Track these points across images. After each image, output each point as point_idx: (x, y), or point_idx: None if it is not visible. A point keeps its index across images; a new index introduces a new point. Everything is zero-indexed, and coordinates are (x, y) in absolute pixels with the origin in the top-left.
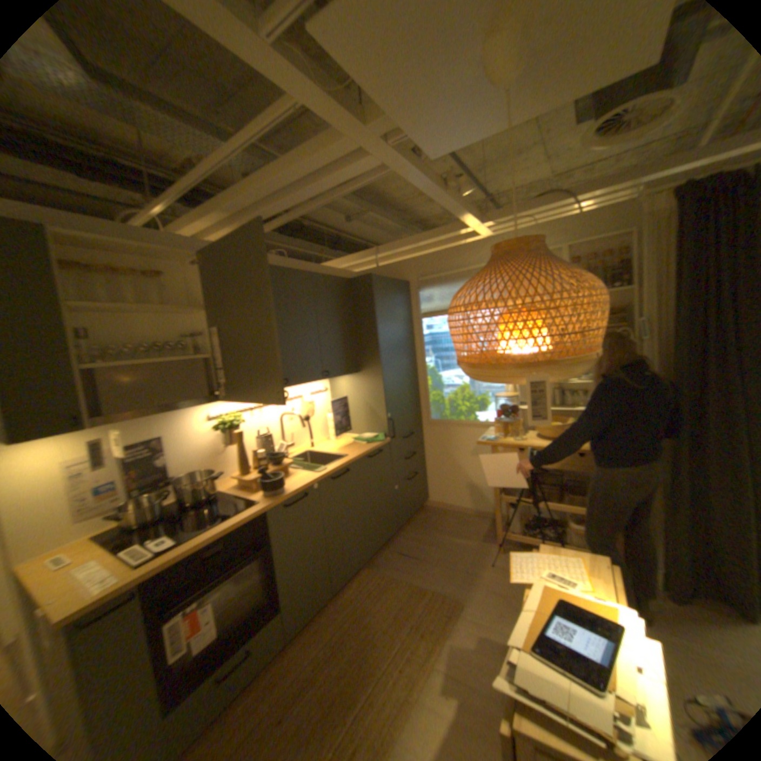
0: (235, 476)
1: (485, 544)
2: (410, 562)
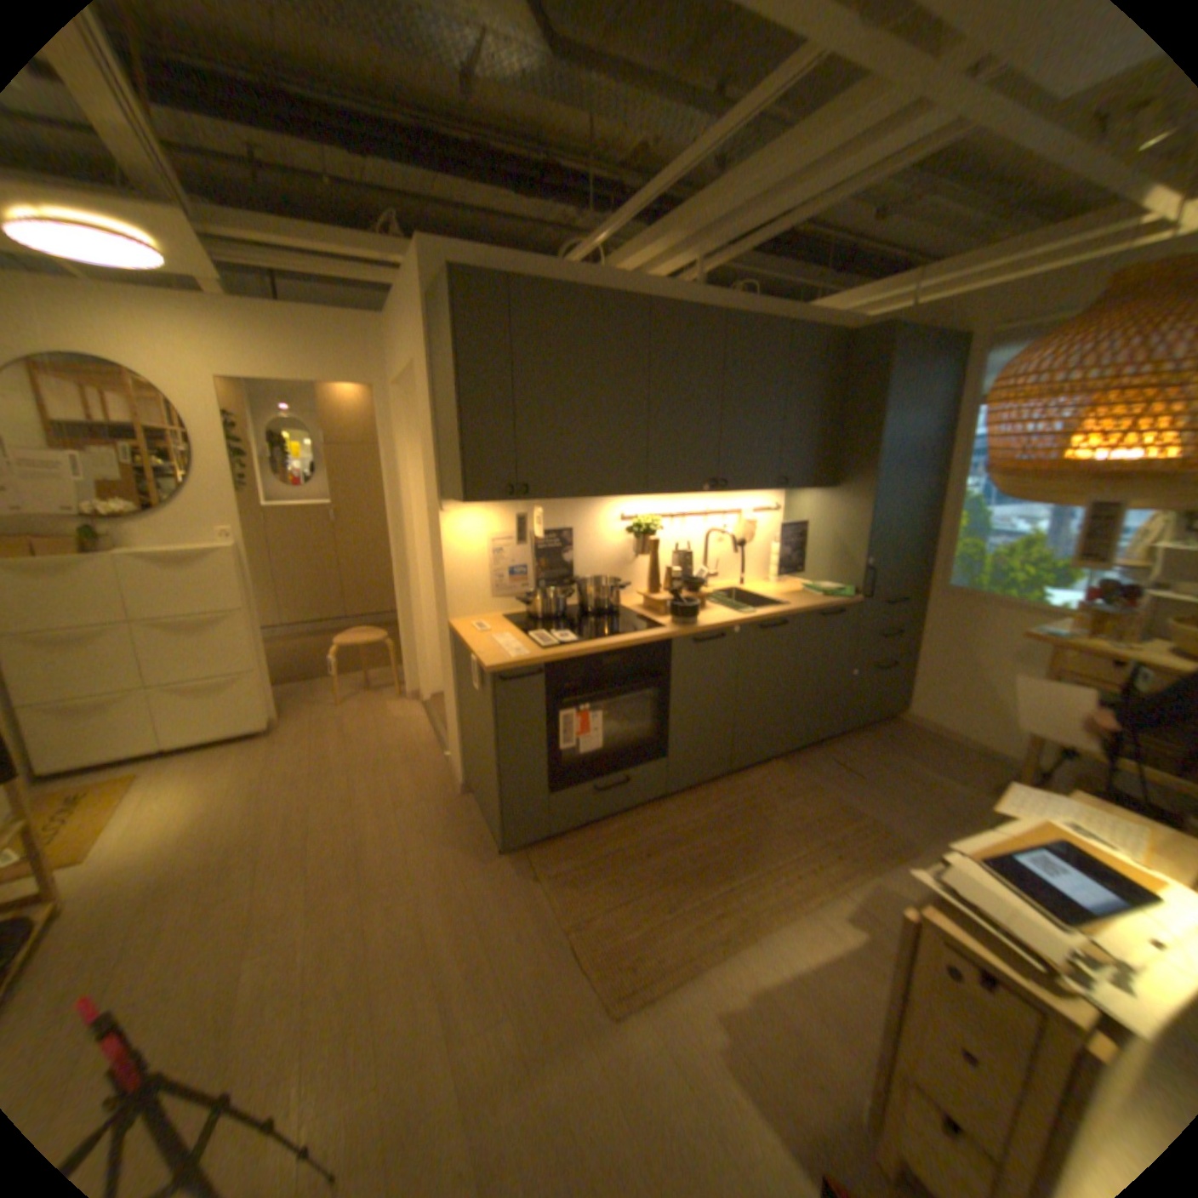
0: (641, 592)
1: (993, 799)
2: (850, 777)
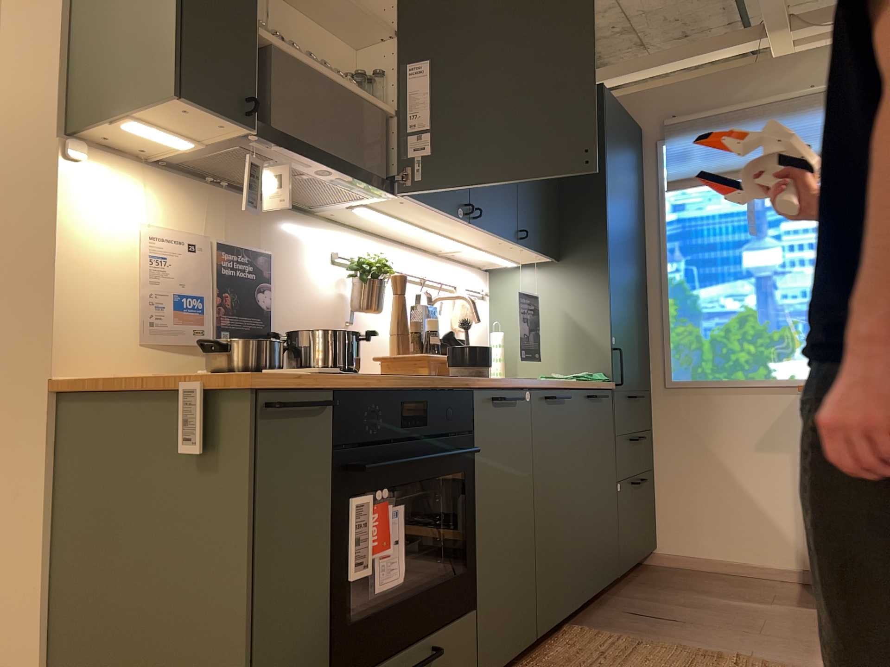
0: (384, 356)
1: (807, 608)
2: (663, 623)
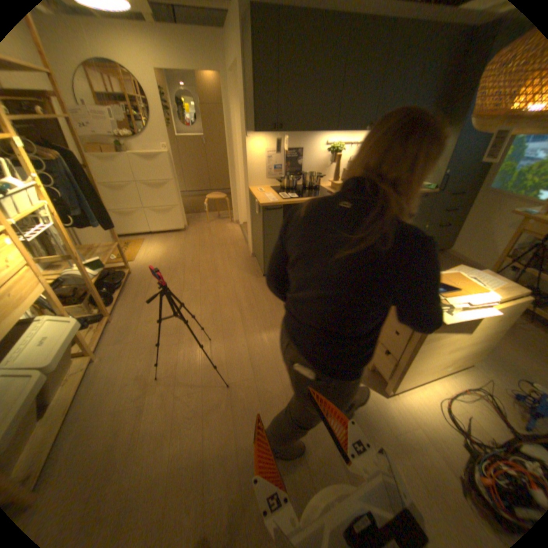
0: (330, 180)
1: None
2: None
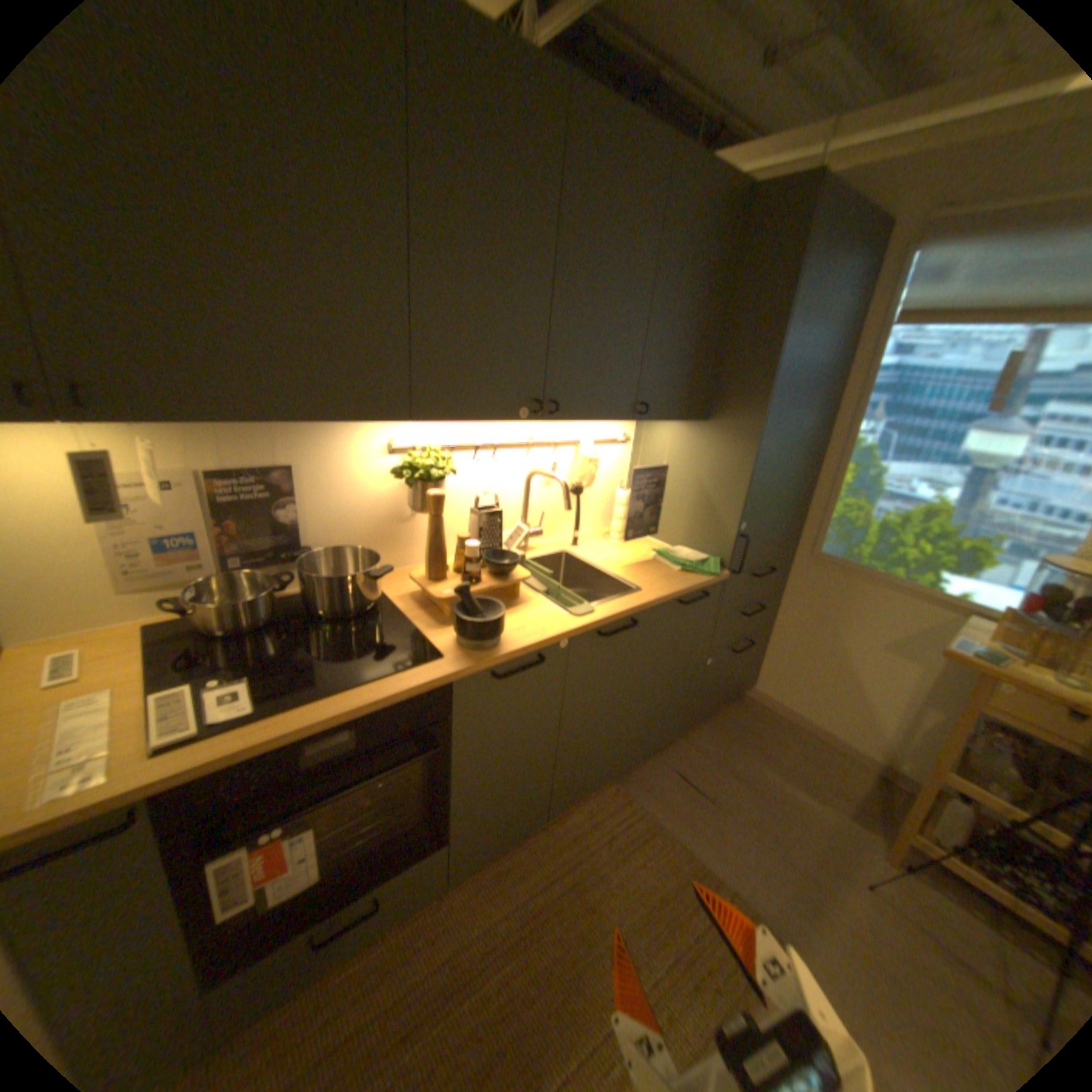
0: (419, 576)
1: (860, 828)
2: (699, 803)
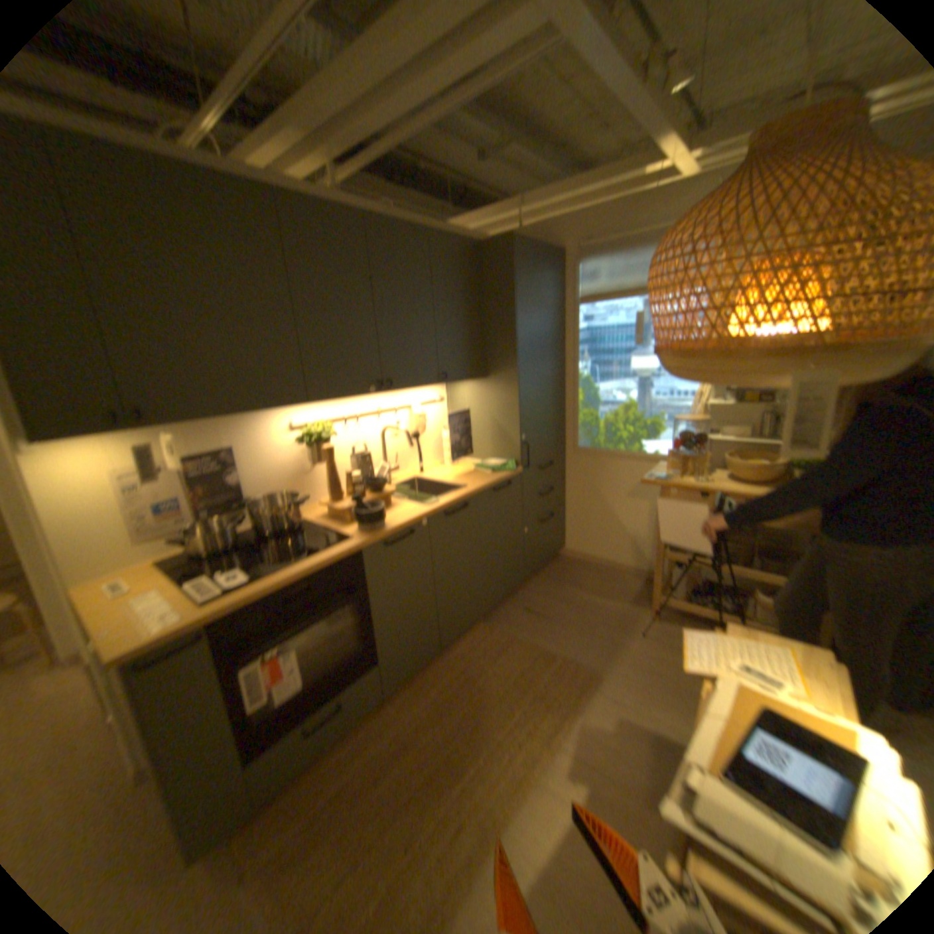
0: (325, 501)
1: (635, 608)
2: (537, 620)
